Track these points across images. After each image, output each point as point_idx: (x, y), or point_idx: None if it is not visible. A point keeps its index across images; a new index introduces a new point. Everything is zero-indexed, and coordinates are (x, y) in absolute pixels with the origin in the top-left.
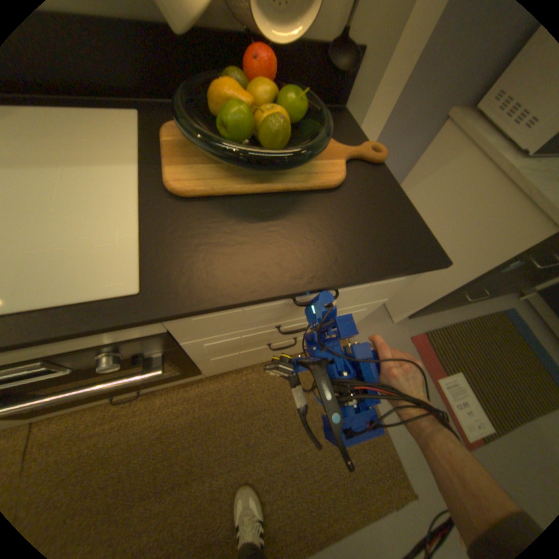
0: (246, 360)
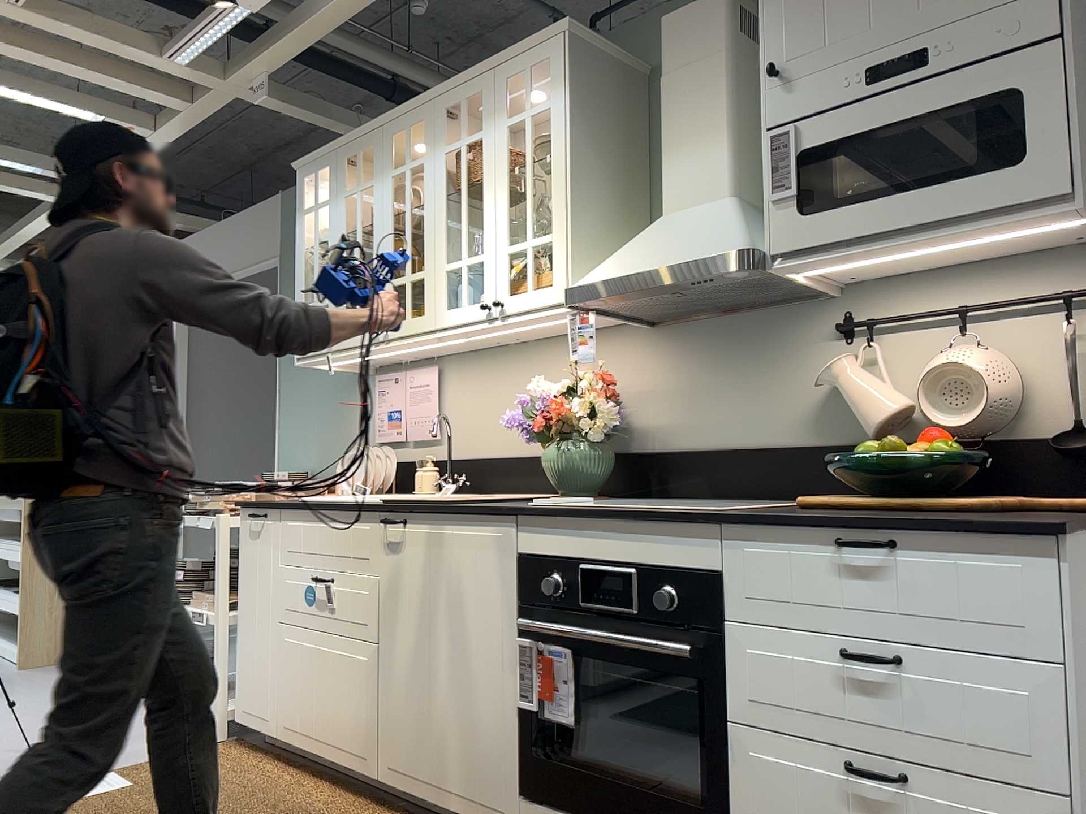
0: None
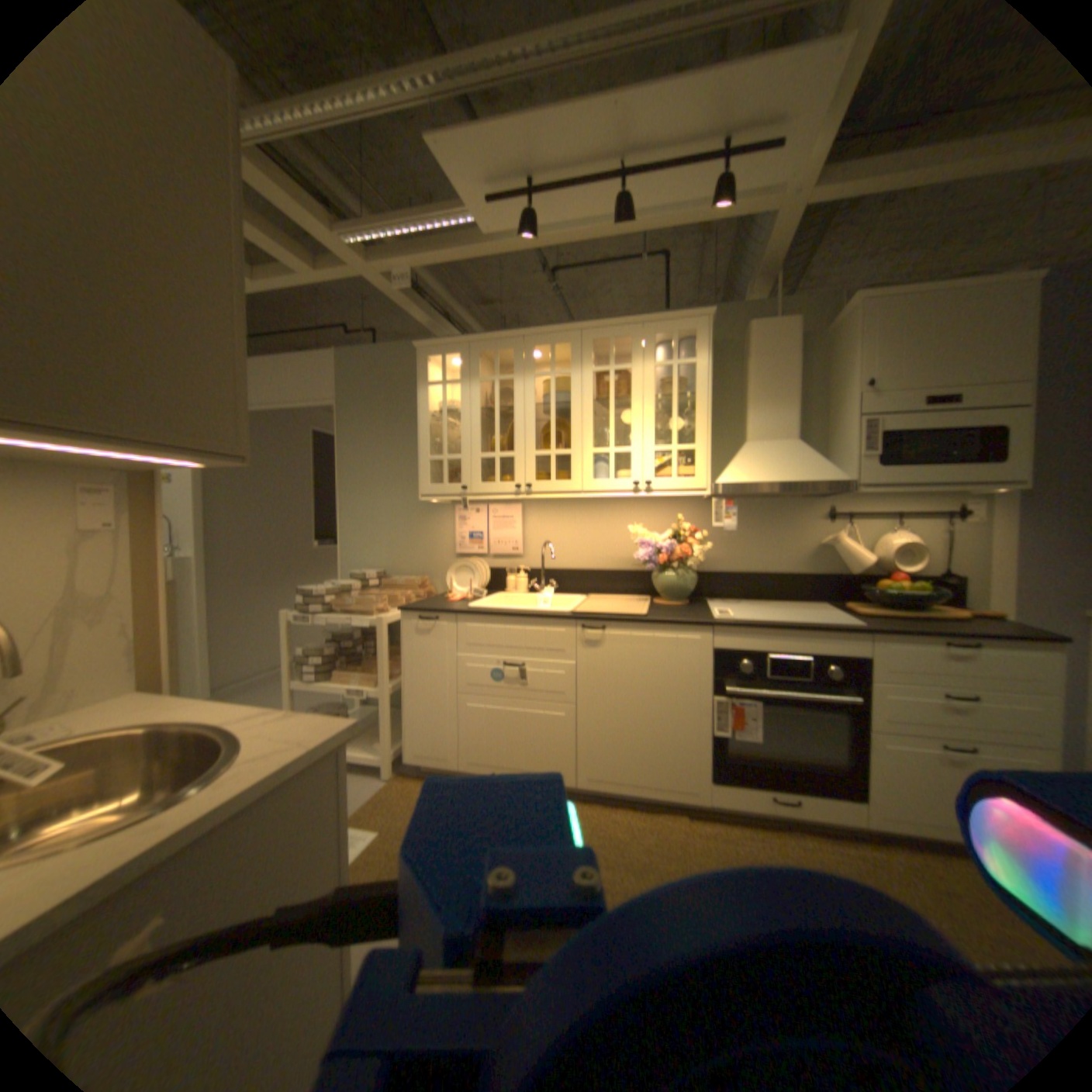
0: (921, 793)
